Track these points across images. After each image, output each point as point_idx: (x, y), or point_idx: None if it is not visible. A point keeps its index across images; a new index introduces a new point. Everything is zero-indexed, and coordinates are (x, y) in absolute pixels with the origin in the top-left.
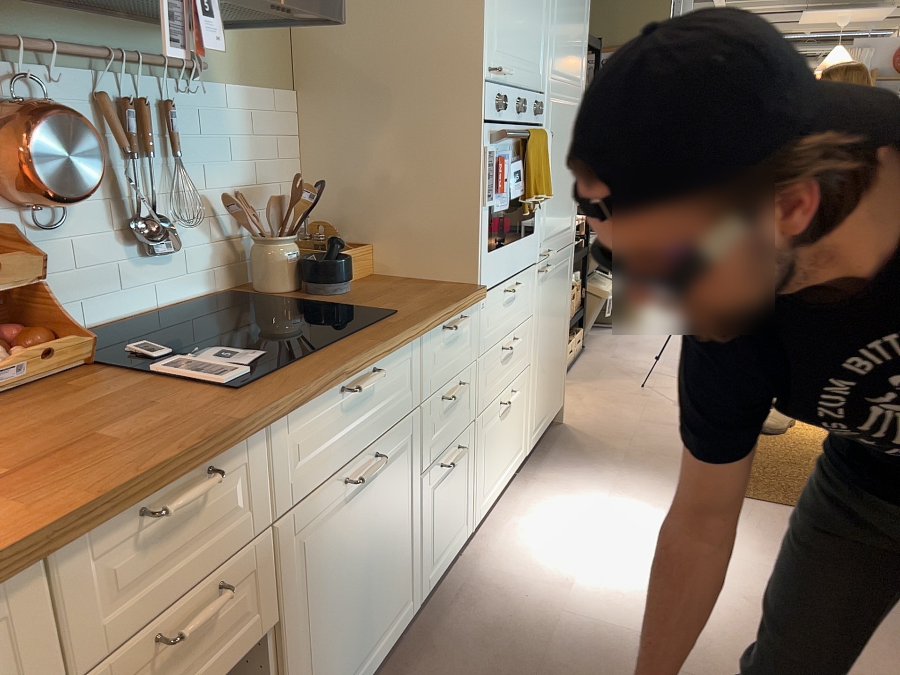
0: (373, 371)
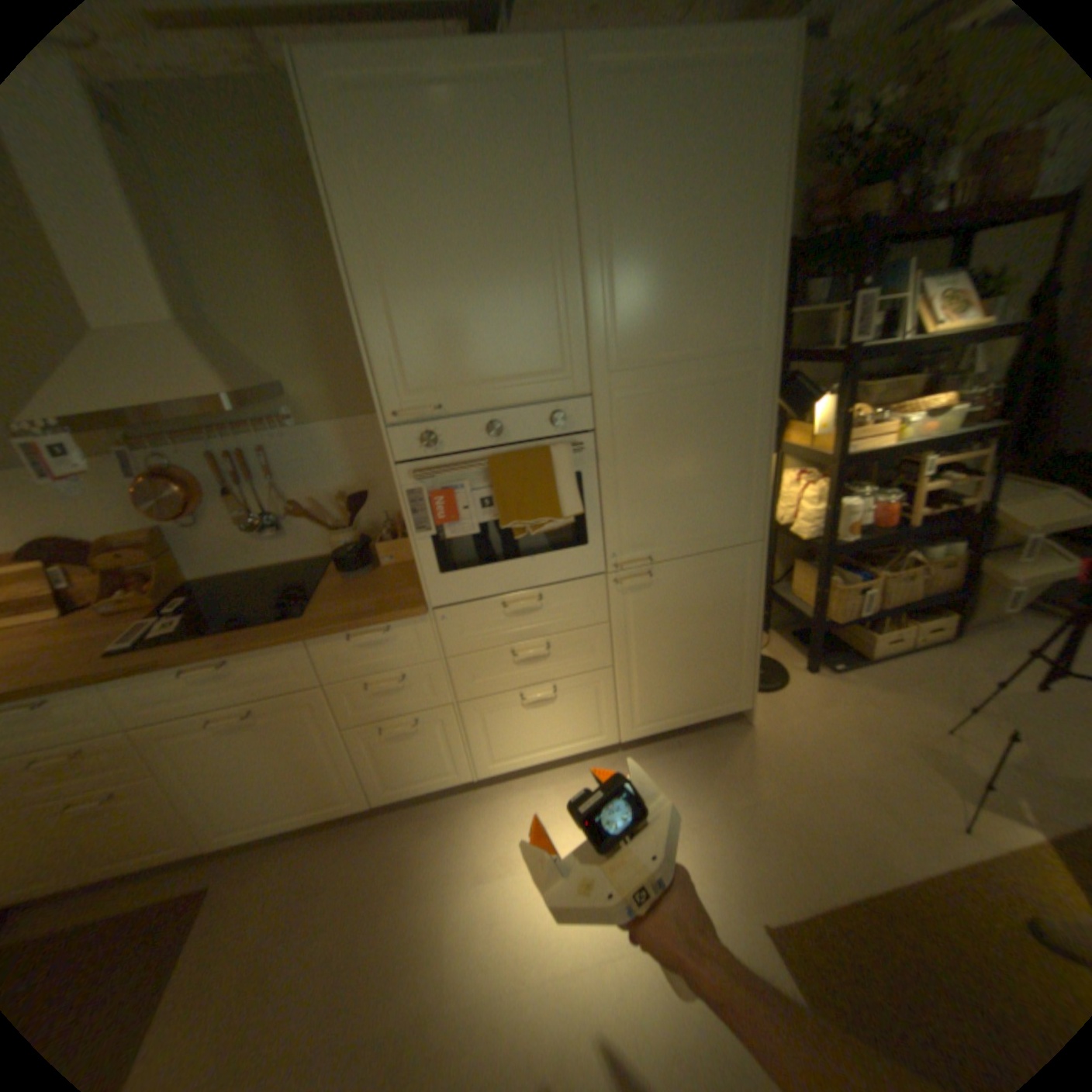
0: (220, 663)
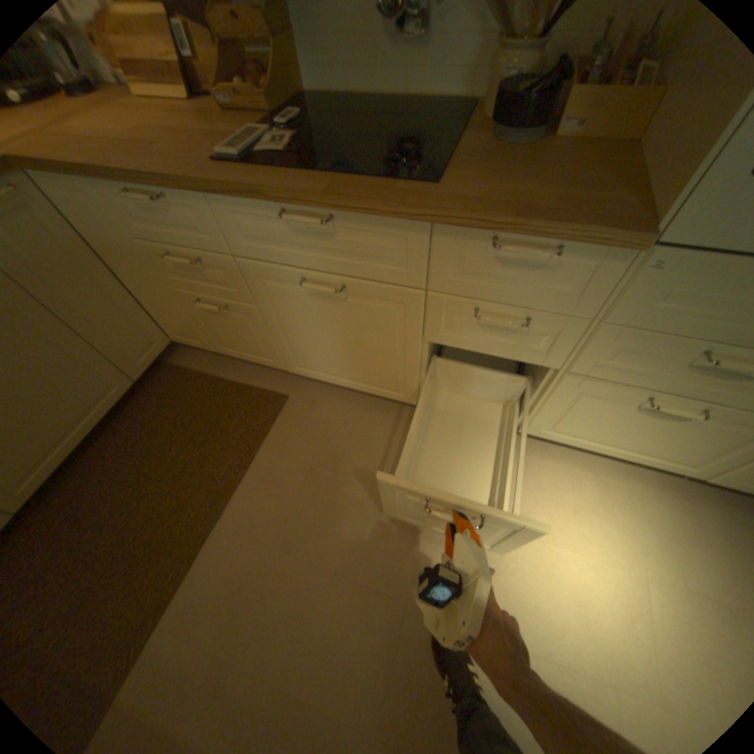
0: (326, 216)
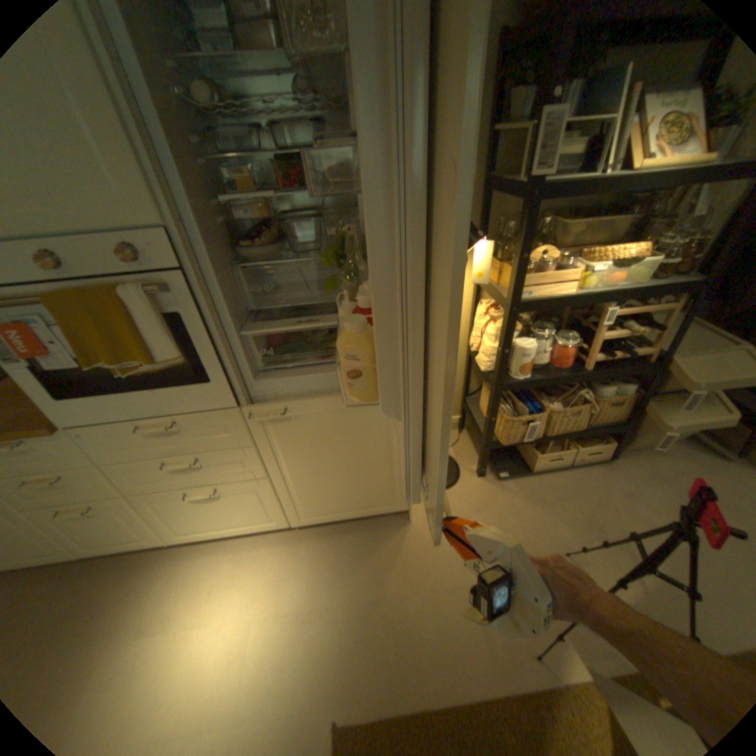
0: None
